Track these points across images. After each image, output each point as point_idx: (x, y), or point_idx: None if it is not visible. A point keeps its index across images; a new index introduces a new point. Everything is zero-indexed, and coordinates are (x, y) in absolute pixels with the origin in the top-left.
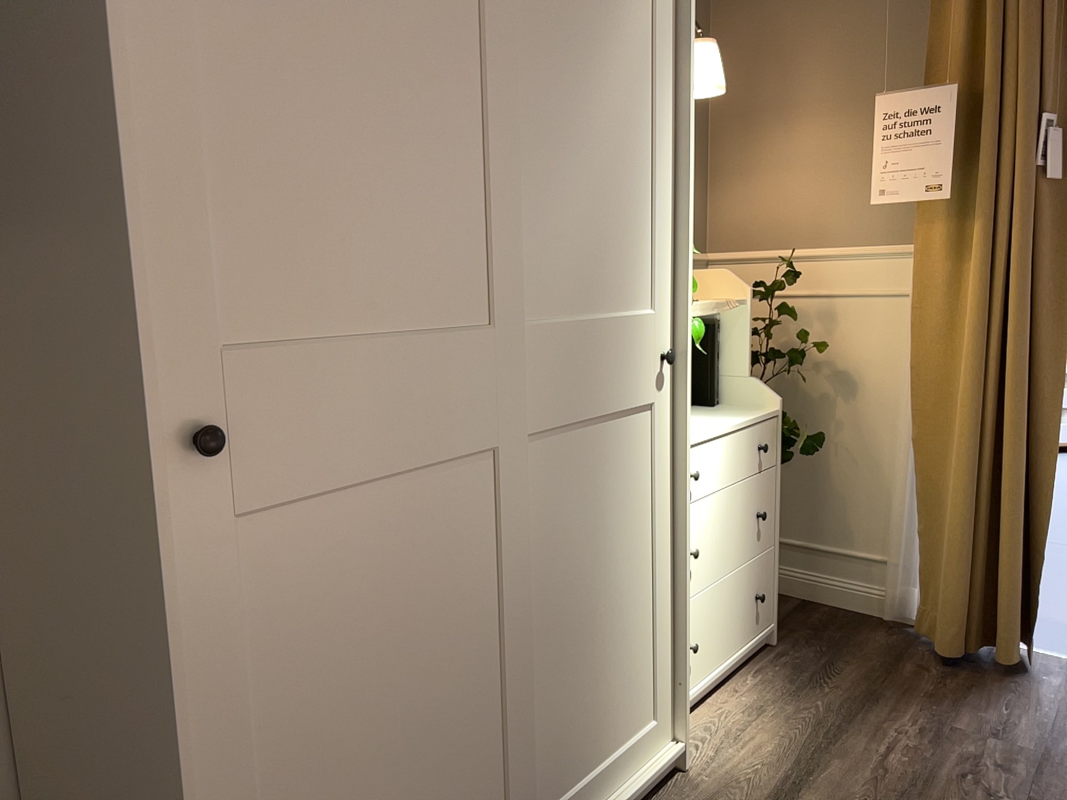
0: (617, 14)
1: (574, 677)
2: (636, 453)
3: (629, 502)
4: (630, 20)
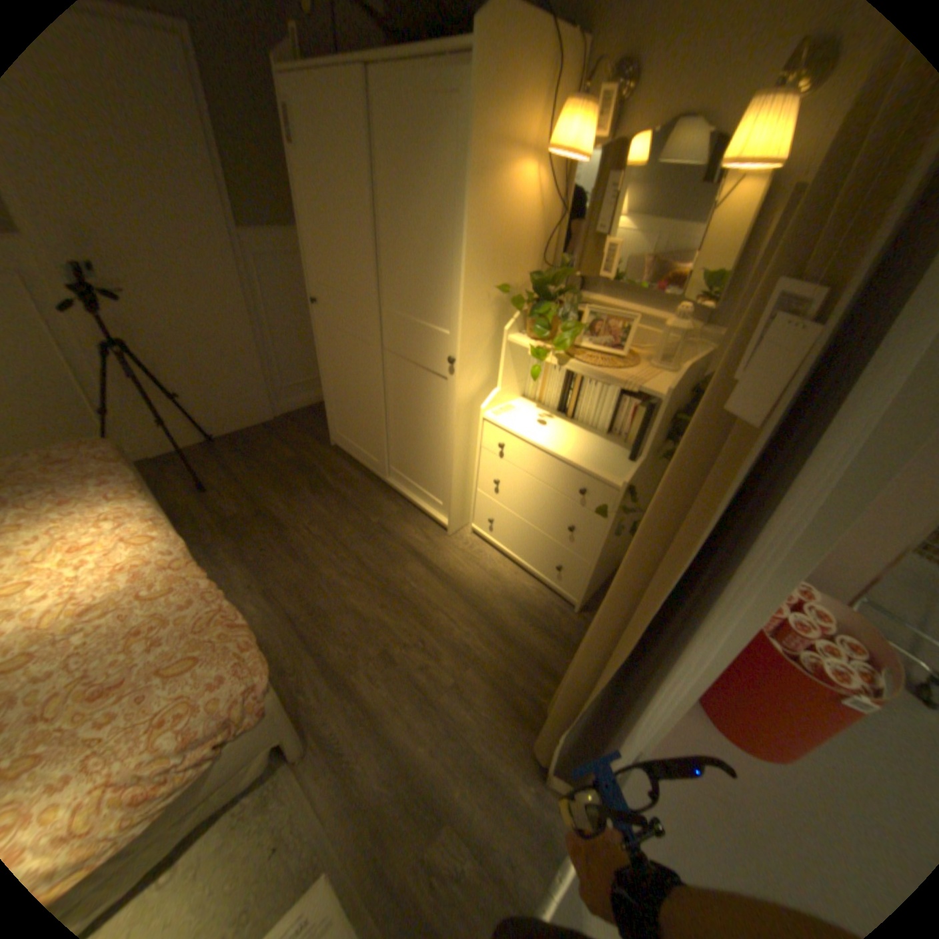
0: (430, 161)
1: (406, 446)
2: (437, 394)
3: (433, 411)
4: (439, 162)
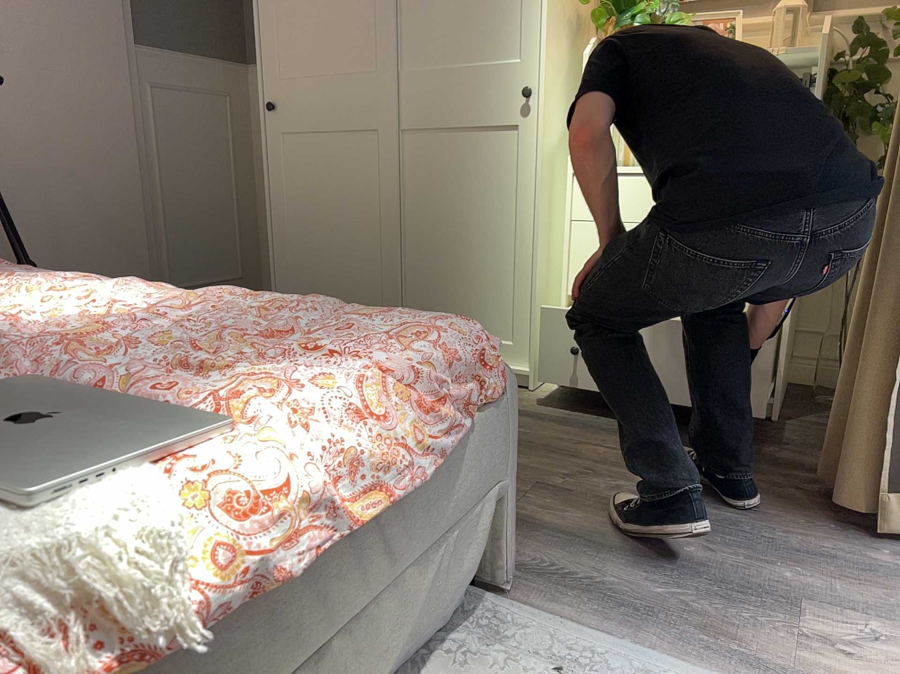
0: None
1: (442, 272)
2: (501, 158)
3: (494, 188)
4: None
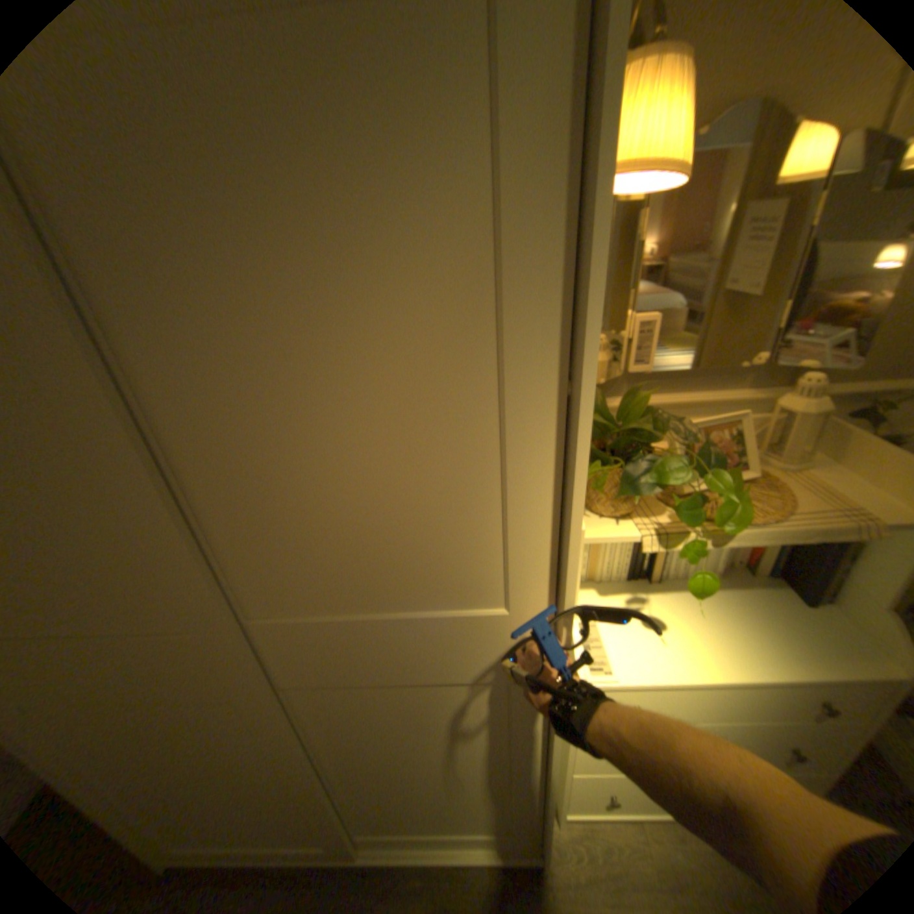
0: (364, 234)
1: (391, 802)
2: (473, 711)
3: (463, 738)
4: (407, 231)
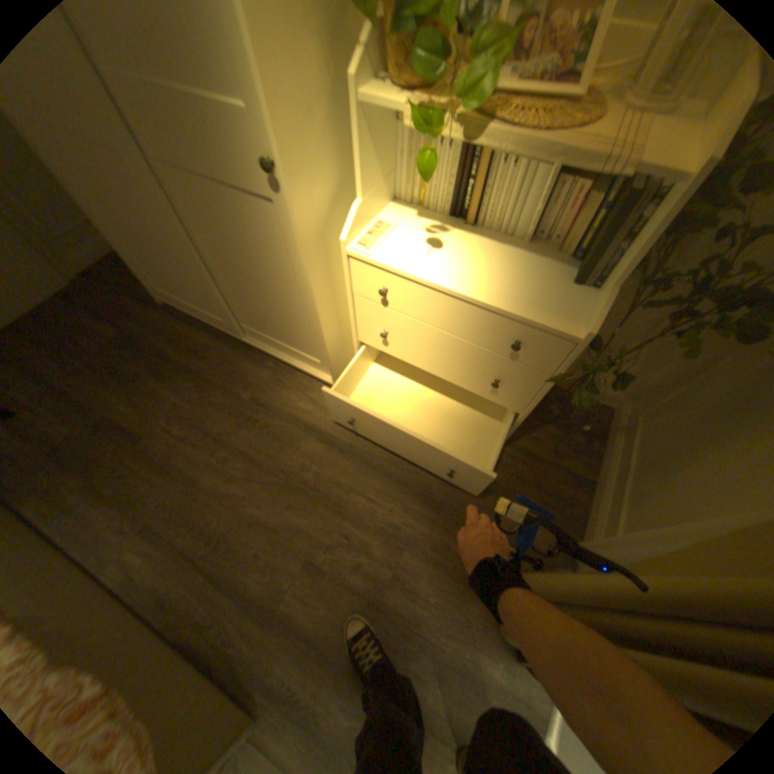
0: None
1: (250, 300)
2: (264, 227)
3: (267, 253)
4: None
